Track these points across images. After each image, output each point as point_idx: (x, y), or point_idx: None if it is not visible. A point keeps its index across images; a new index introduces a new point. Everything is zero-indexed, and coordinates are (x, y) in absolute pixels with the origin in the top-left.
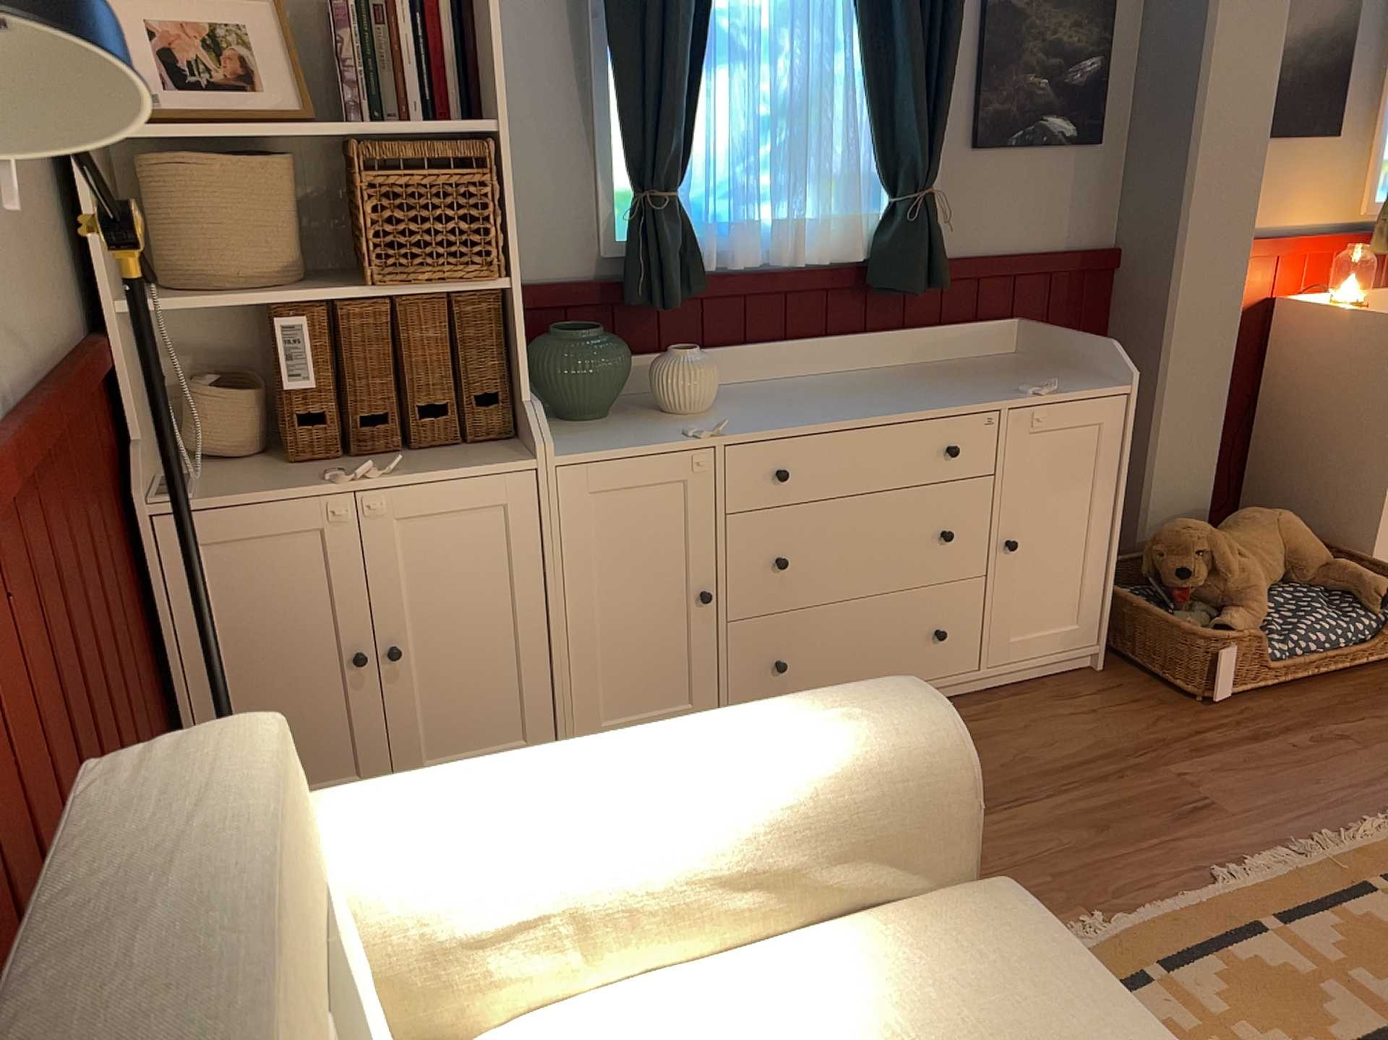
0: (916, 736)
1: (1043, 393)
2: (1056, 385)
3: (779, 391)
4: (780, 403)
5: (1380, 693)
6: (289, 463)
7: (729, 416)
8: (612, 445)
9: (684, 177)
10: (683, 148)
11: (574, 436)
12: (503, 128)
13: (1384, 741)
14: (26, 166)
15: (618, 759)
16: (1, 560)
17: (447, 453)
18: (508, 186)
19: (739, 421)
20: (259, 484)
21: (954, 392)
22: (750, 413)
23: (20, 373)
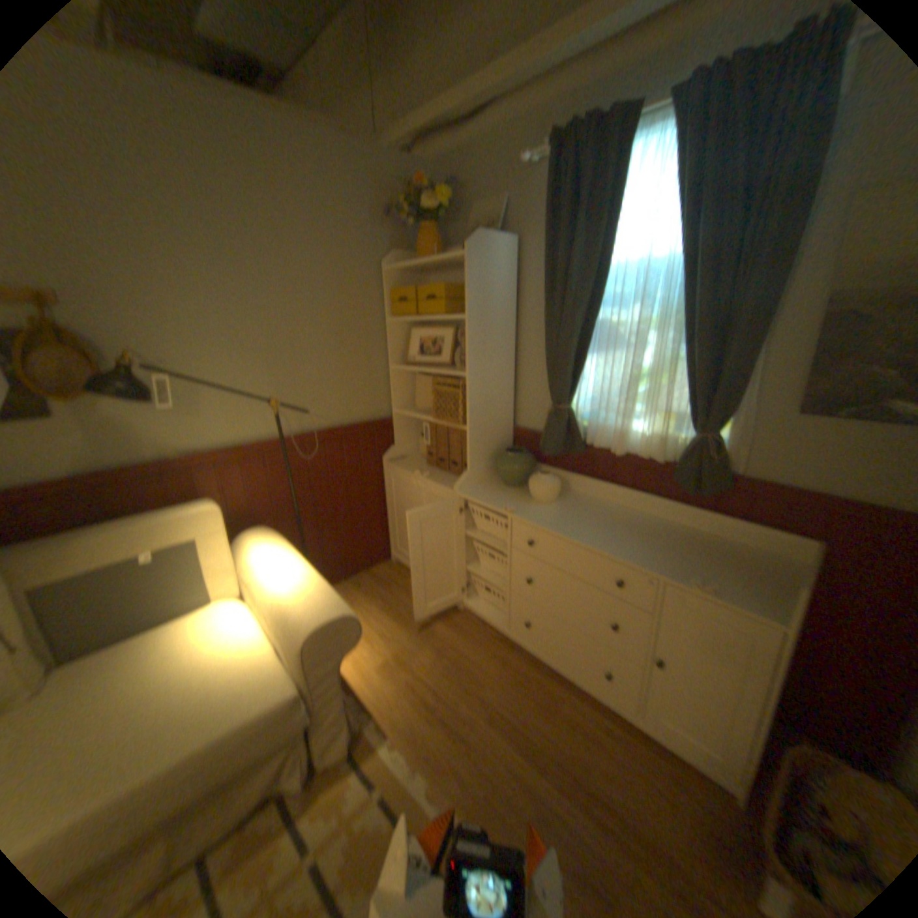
0: (304, 625)
1: (706, 587)
2: (718, 587)
3: (601, 510)
4: (580, 514)
5: None
6: (427, 464)
7: (546, 509)
8: (484, 498)
9: (584, 398)
10: (569, 387)
11: (489, 489)
12: (475, 375)
13: None
14: (367, 376)
15: (284, 570)
16: (276, 463)
17: (454, 478)
18: (469, 396)
19: (540, 512)
20: (410, 467)
21: (666, 556)
22: (555, 512)
23: (325, 425)
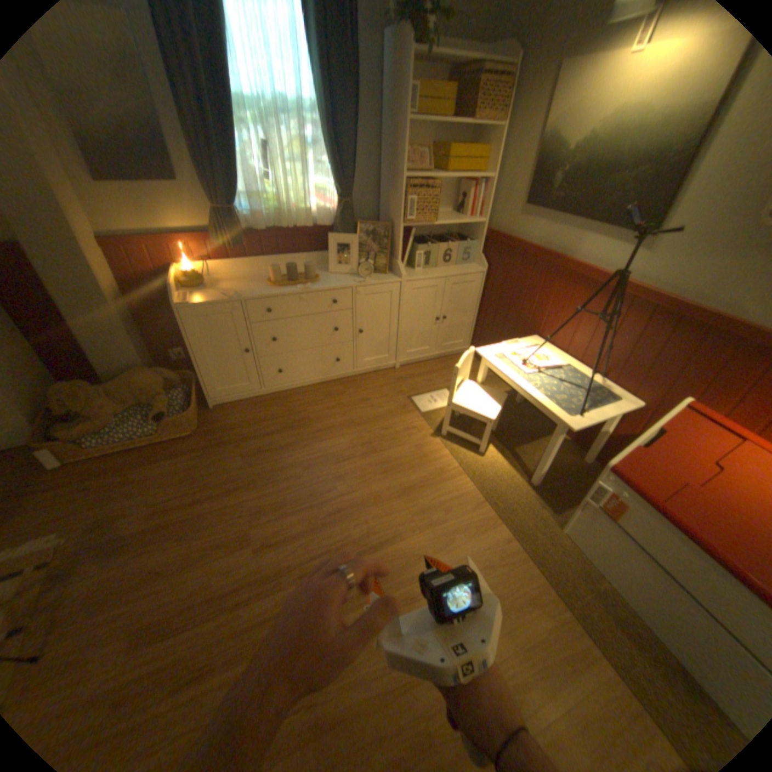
0: None
1: None
2: None
3: None
4: None
5: (149, 458)
6: None
7: None
8: None
9: None
10: None
11: None
12: None
13: (103, 490)
14: None
15: None
16: None
17: None
18: None
19: None
20: None
21: None
22: None
23: None
